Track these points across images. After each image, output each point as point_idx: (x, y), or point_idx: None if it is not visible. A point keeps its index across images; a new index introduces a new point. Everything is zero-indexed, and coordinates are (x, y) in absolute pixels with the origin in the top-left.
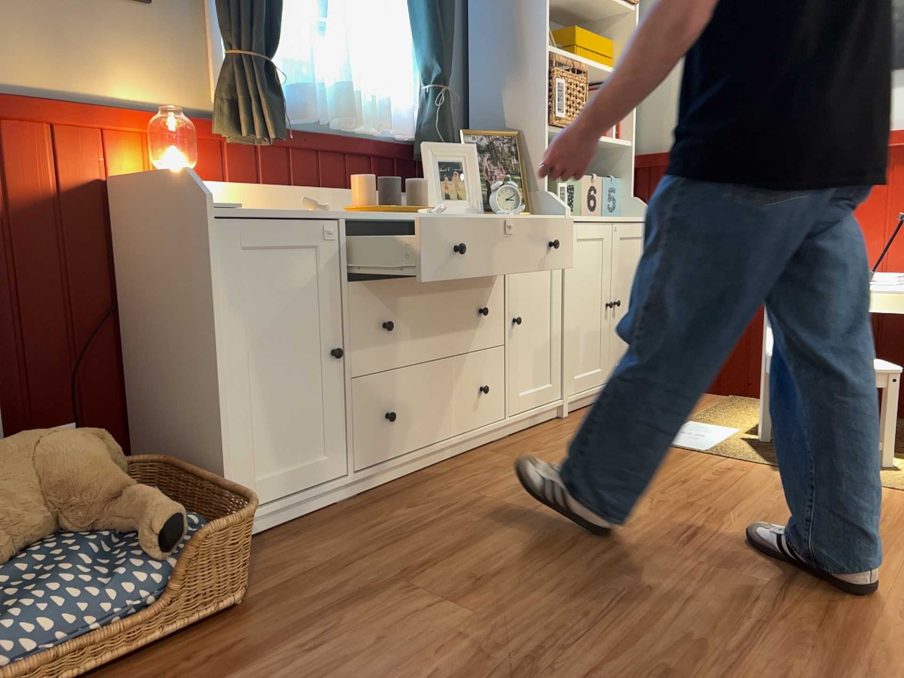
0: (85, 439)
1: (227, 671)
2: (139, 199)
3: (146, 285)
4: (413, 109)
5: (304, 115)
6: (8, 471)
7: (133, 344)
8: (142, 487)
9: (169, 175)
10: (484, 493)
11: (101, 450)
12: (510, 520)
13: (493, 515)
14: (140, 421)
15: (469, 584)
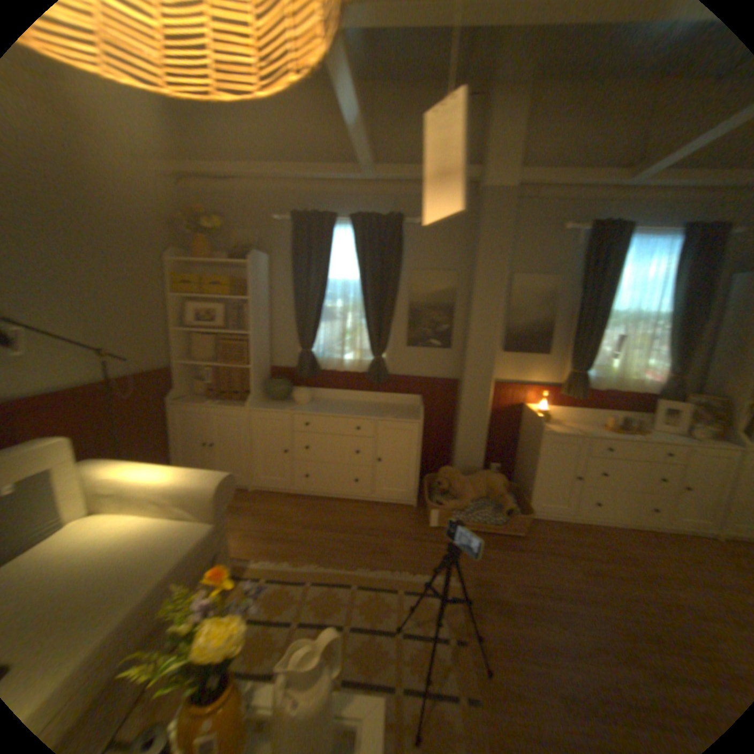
0: (499, 479)
1: (514, 551)
2: (530, 416)
3: (526, 438)
4: (665, 381)
5: (599, 389)
6: (482, 481)
7: (520, 450)
8: (508, 497)
9: (538, 416)
10: (631, 551)
11: (502, 483)
12: (631, 566)
13: (626, 560)
14: (517, 471)
15: (594, 574)
